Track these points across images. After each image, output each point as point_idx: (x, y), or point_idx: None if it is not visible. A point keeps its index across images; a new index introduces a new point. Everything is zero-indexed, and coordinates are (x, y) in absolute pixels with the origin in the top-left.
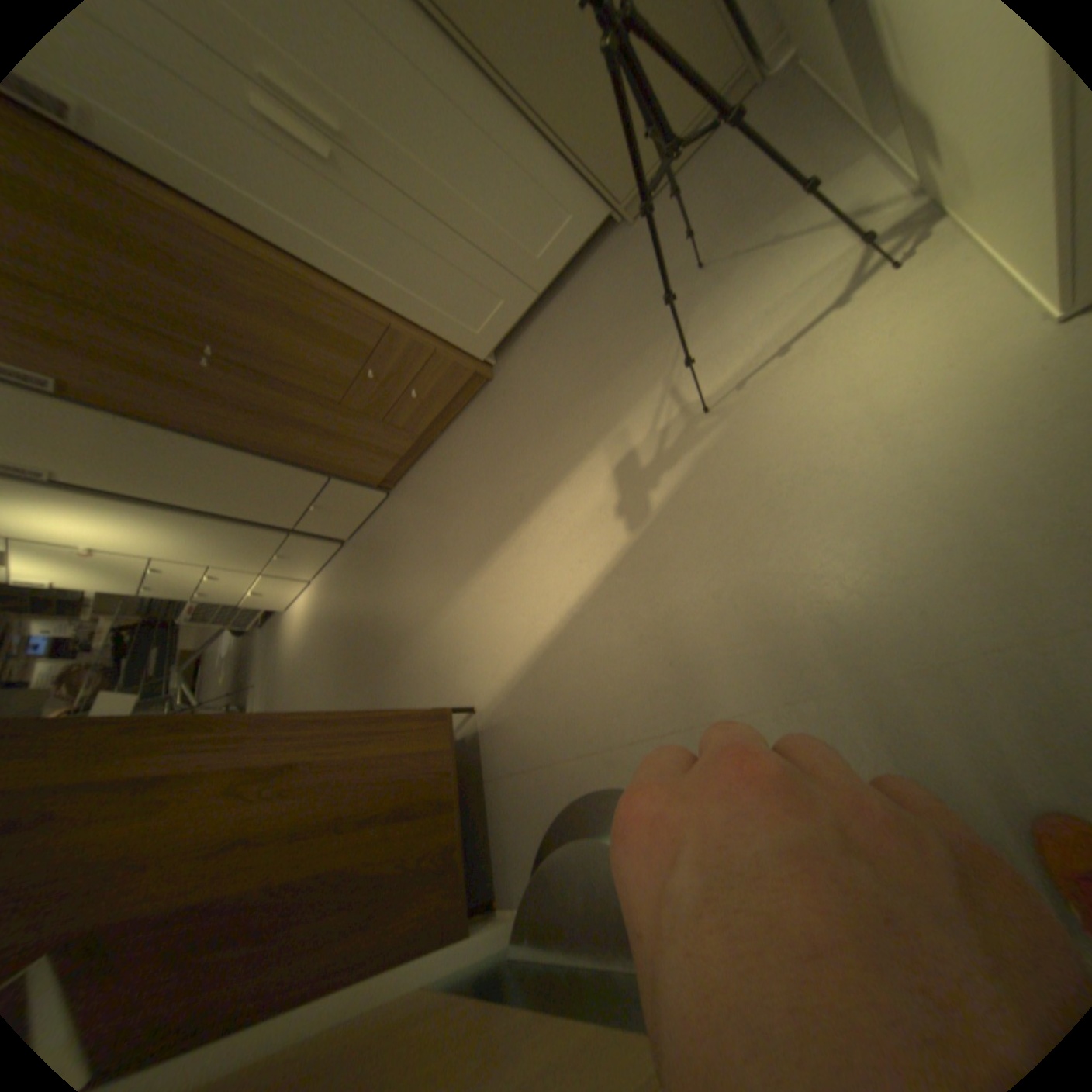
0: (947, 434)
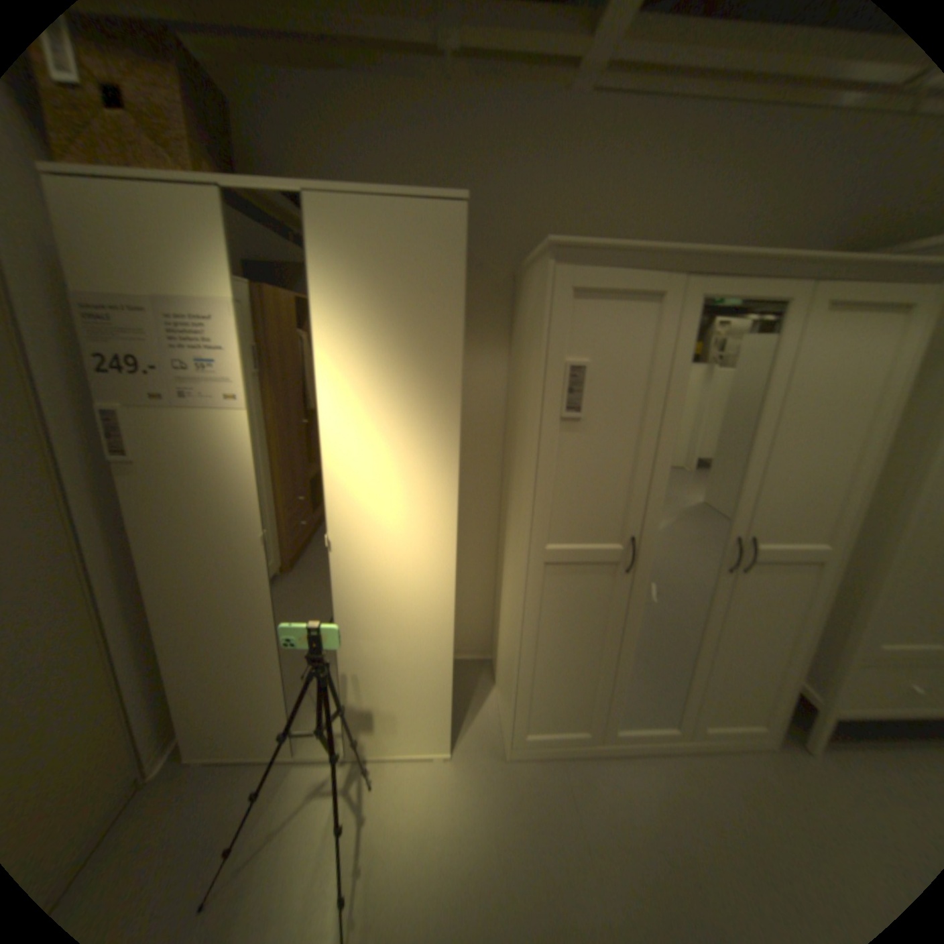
0: (474, 819)
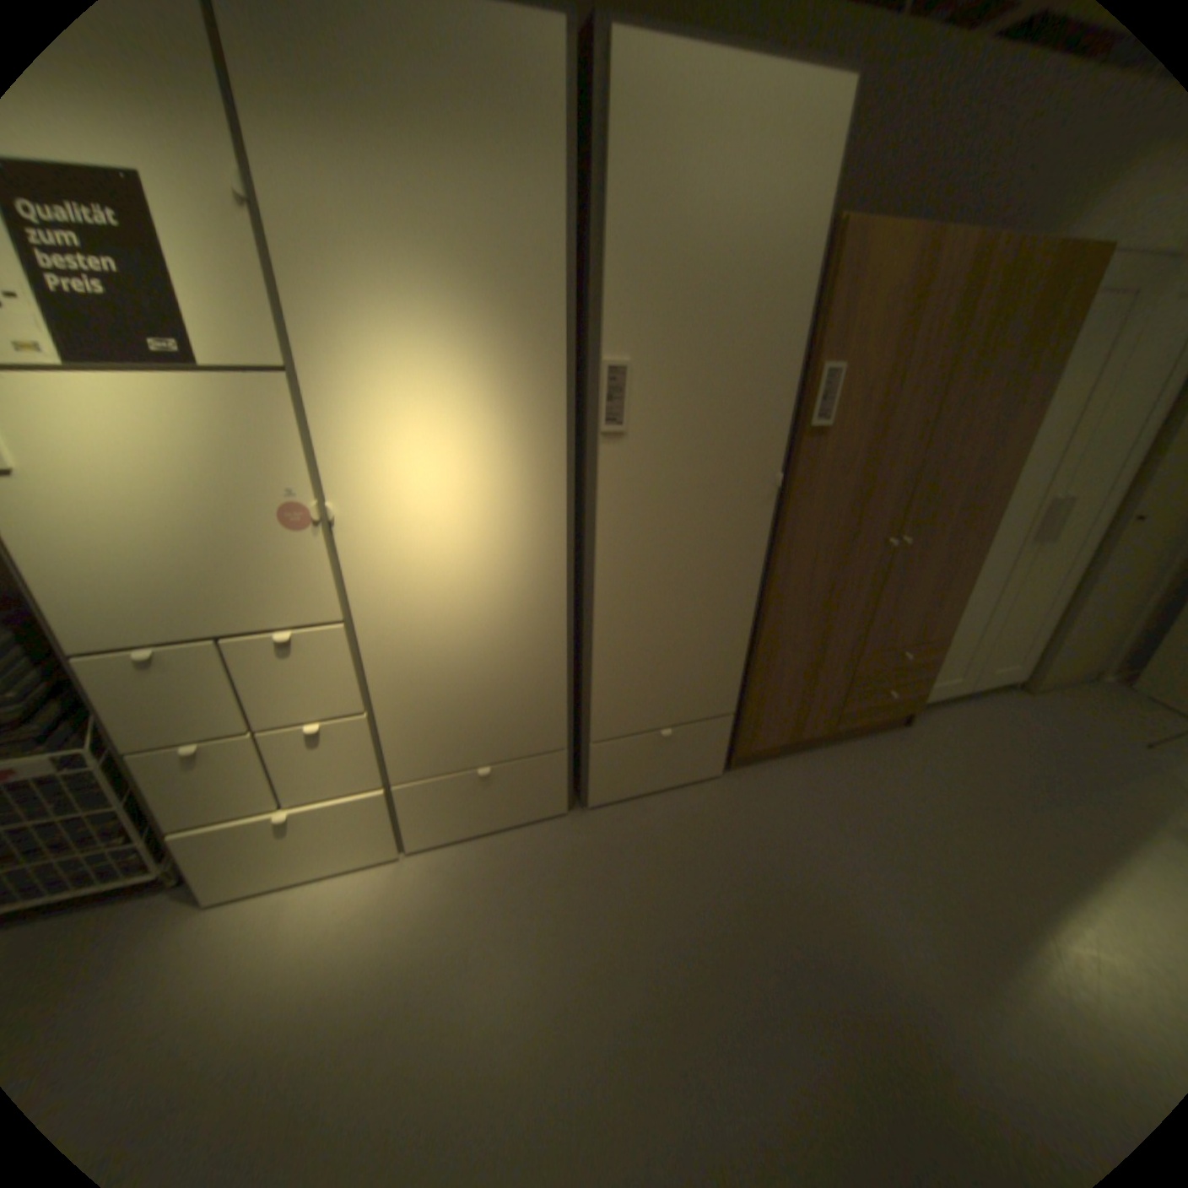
0: None
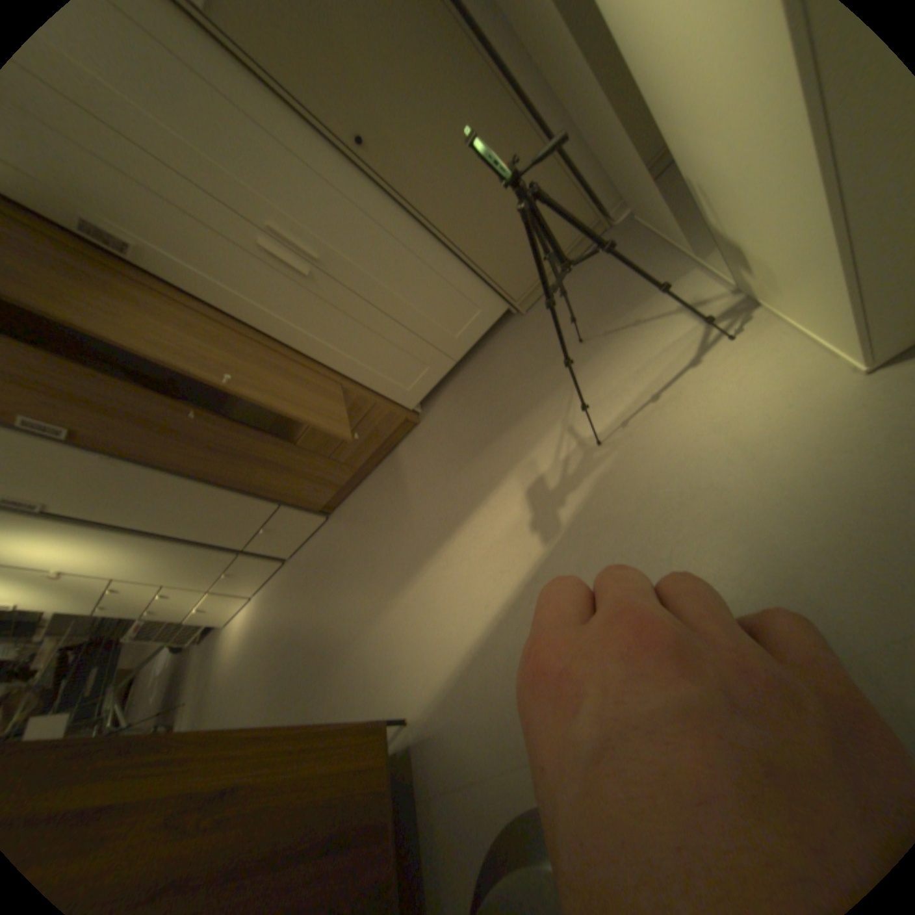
0: (803, 457)
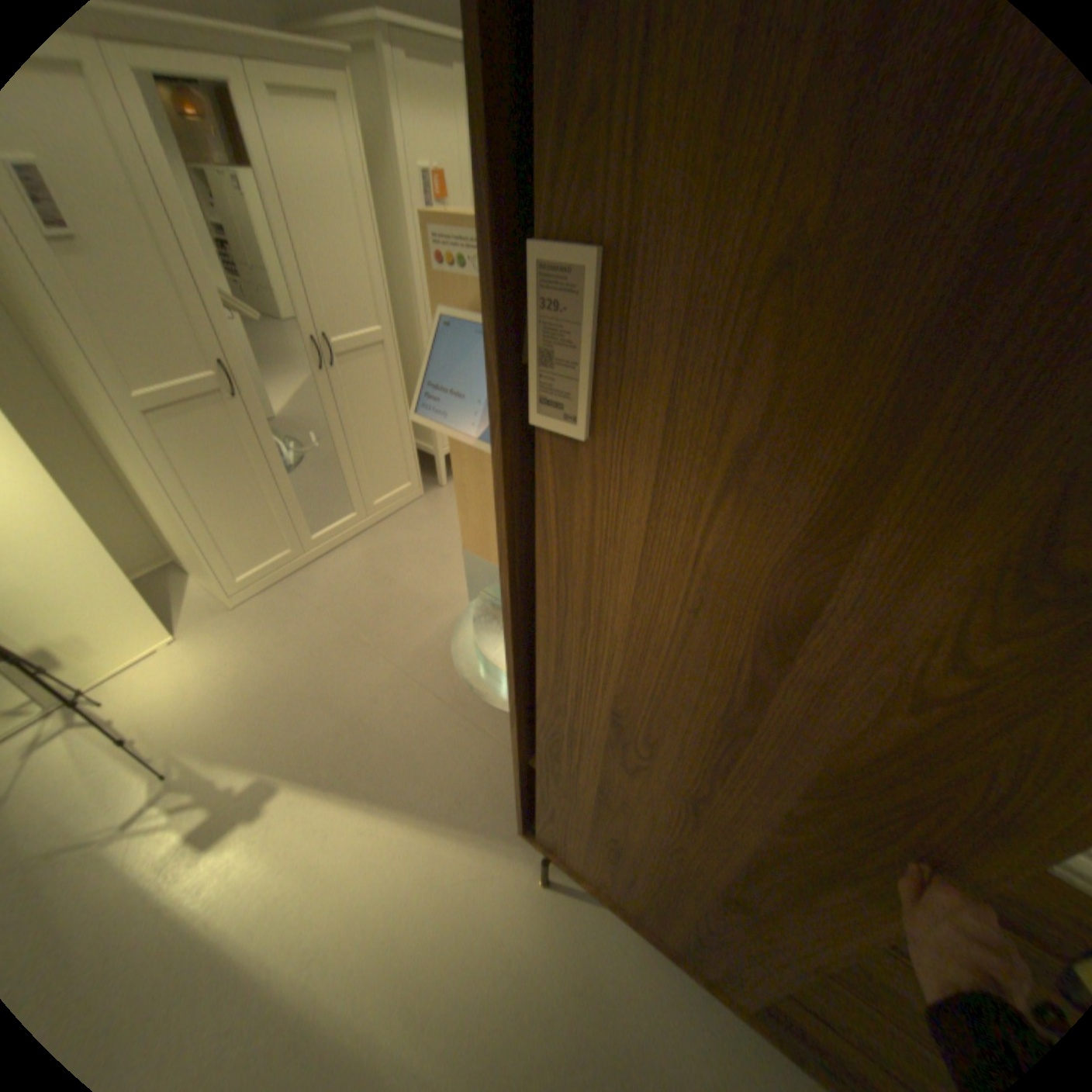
0: (223, 653)
